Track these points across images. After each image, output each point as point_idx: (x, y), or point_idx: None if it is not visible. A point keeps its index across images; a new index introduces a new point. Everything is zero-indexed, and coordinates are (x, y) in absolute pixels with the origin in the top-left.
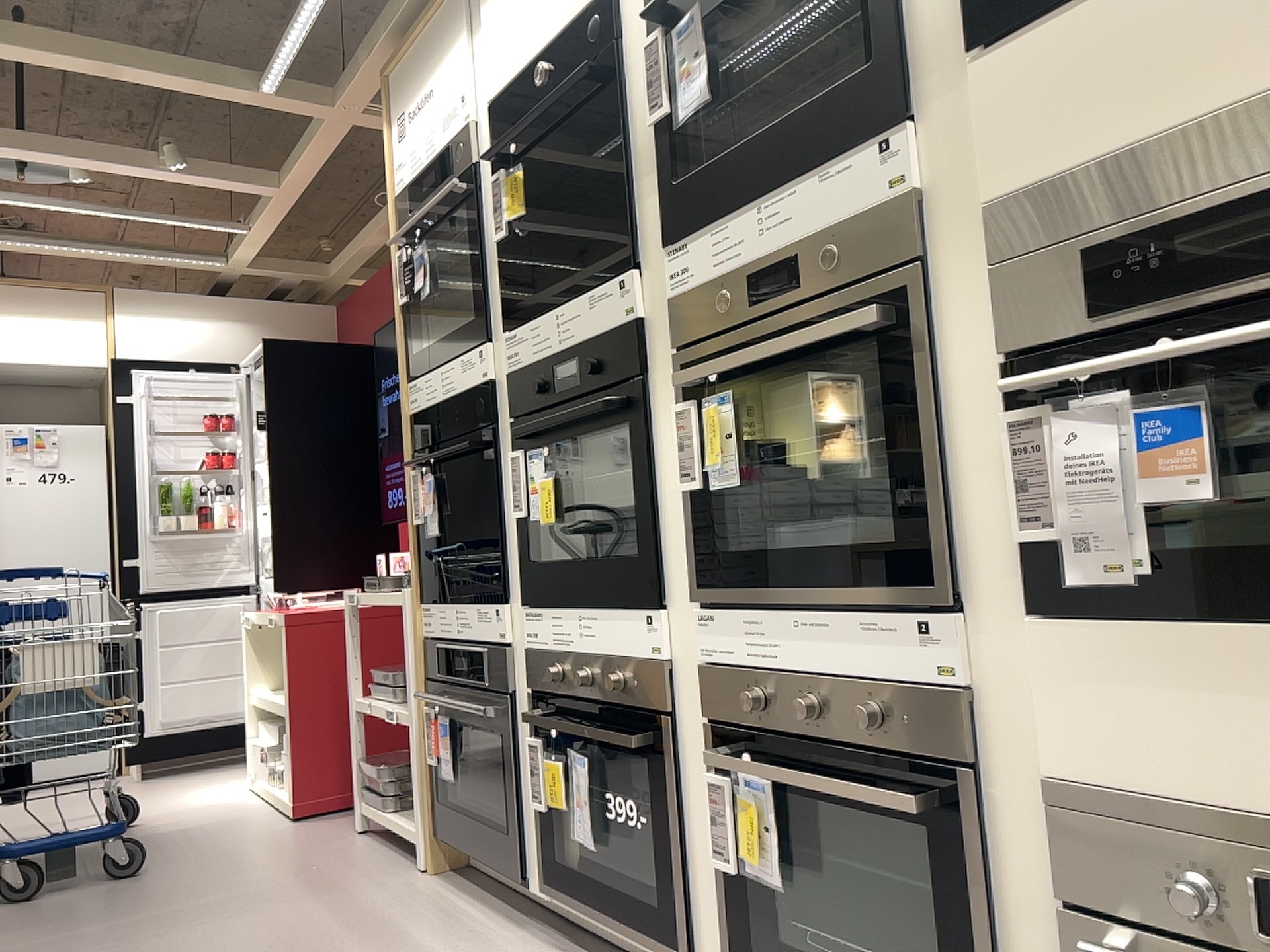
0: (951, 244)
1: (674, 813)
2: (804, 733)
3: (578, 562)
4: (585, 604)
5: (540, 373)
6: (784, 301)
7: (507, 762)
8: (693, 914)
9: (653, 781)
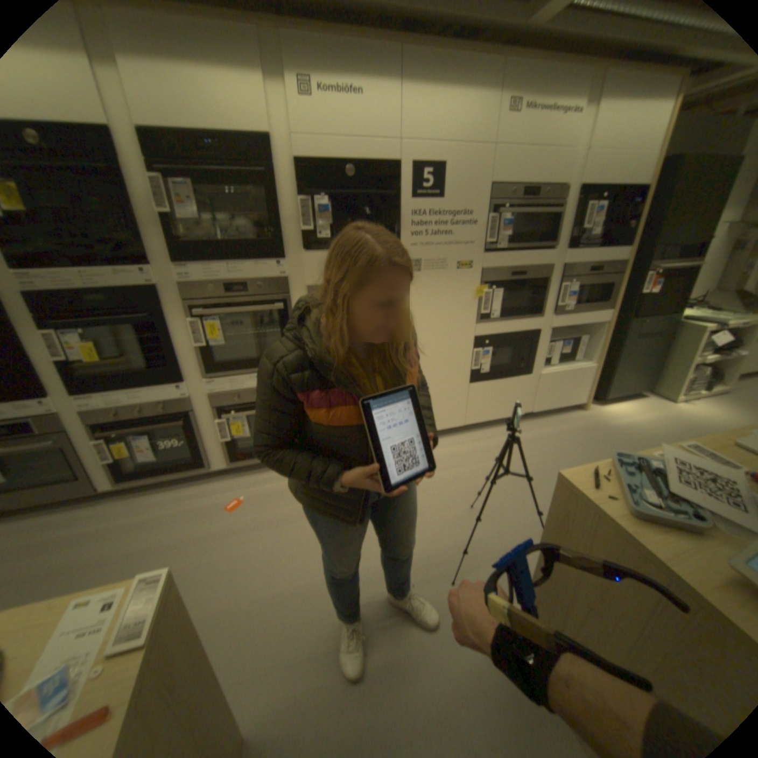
0: (296, 294)
1: (197, 438)
2: (252, 404)
3: (116, 376)
4: (130, 390)
5: (66, 299)
6: (240, 297)
7: (68, 460)
8: (204, 460)
9: (183, 434)
